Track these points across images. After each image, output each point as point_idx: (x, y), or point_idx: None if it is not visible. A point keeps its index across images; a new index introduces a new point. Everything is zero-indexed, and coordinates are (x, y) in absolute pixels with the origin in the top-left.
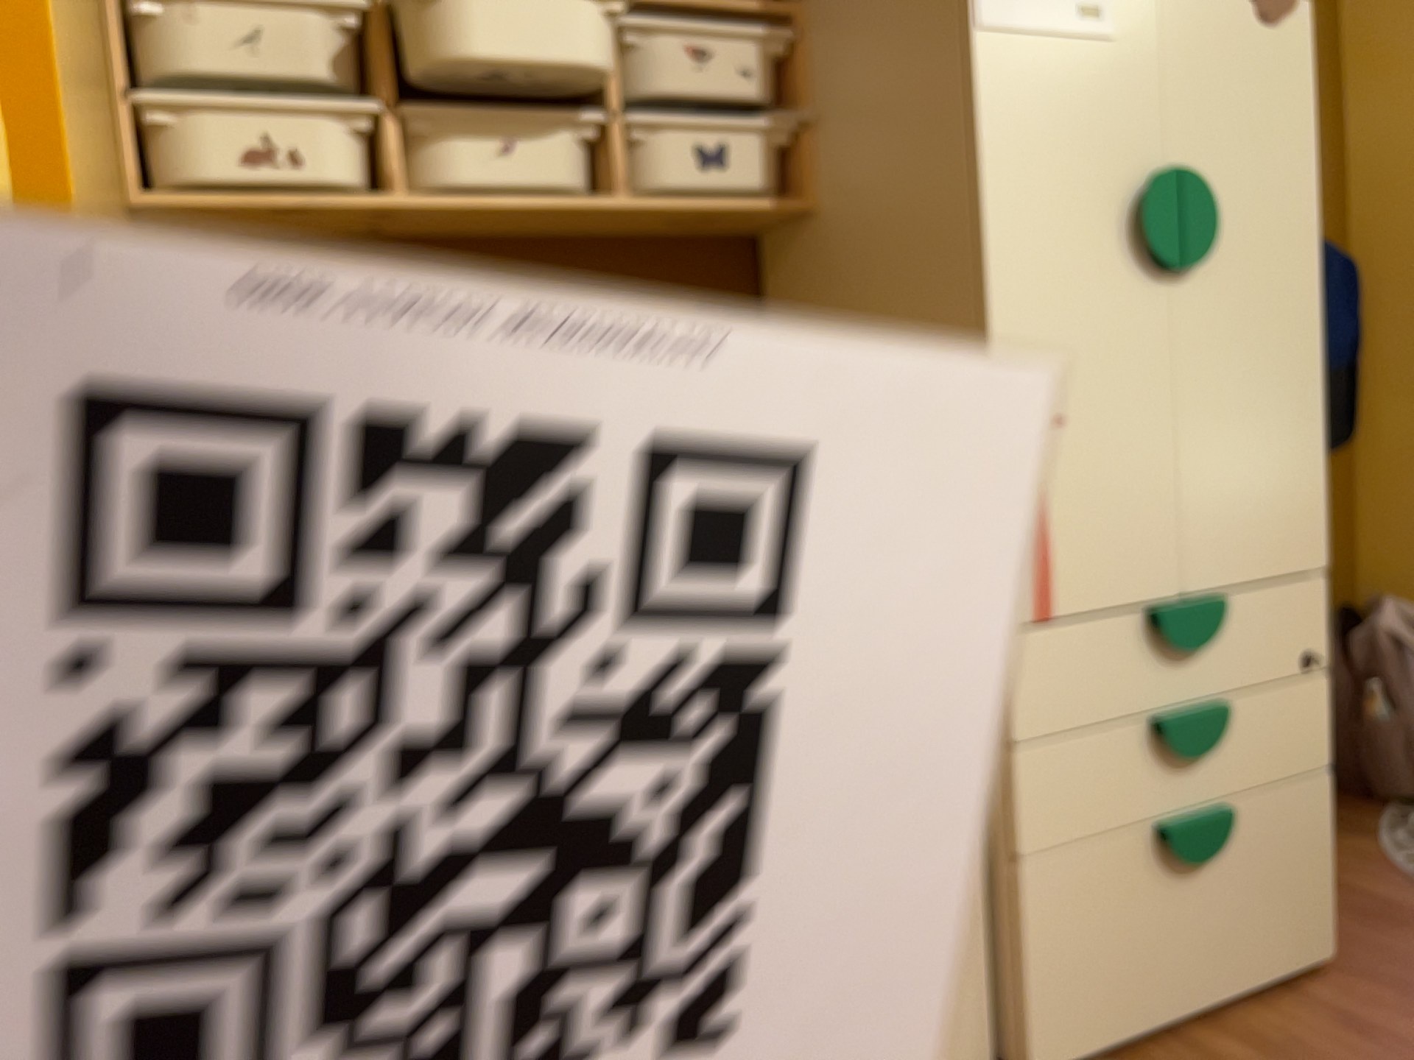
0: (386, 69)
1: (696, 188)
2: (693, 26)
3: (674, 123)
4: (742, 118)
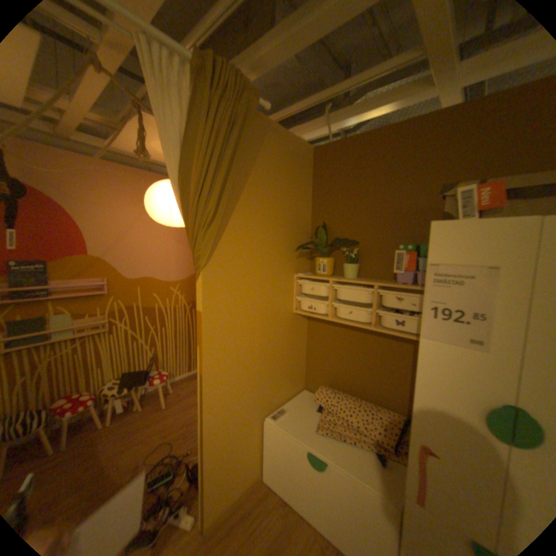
0: (329, 296)
1: (392, 329)
2: (394, 294)
3: (387, 314)
4: (406, 317)
